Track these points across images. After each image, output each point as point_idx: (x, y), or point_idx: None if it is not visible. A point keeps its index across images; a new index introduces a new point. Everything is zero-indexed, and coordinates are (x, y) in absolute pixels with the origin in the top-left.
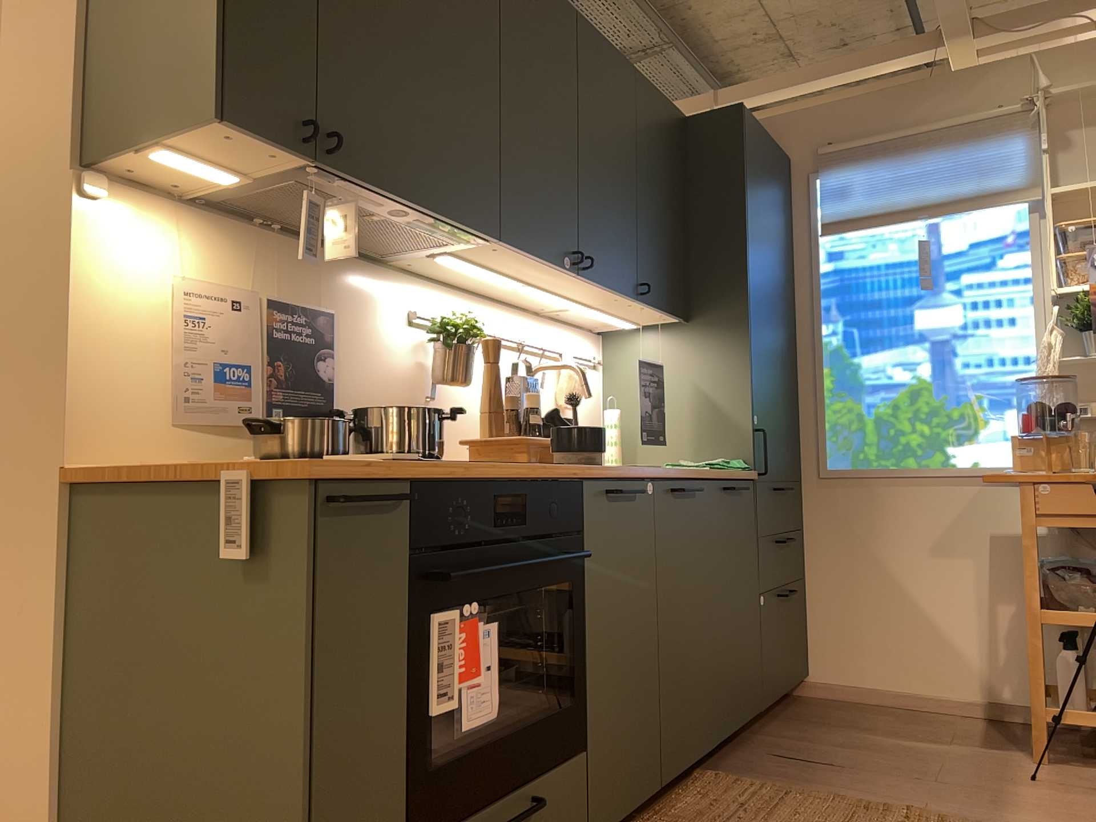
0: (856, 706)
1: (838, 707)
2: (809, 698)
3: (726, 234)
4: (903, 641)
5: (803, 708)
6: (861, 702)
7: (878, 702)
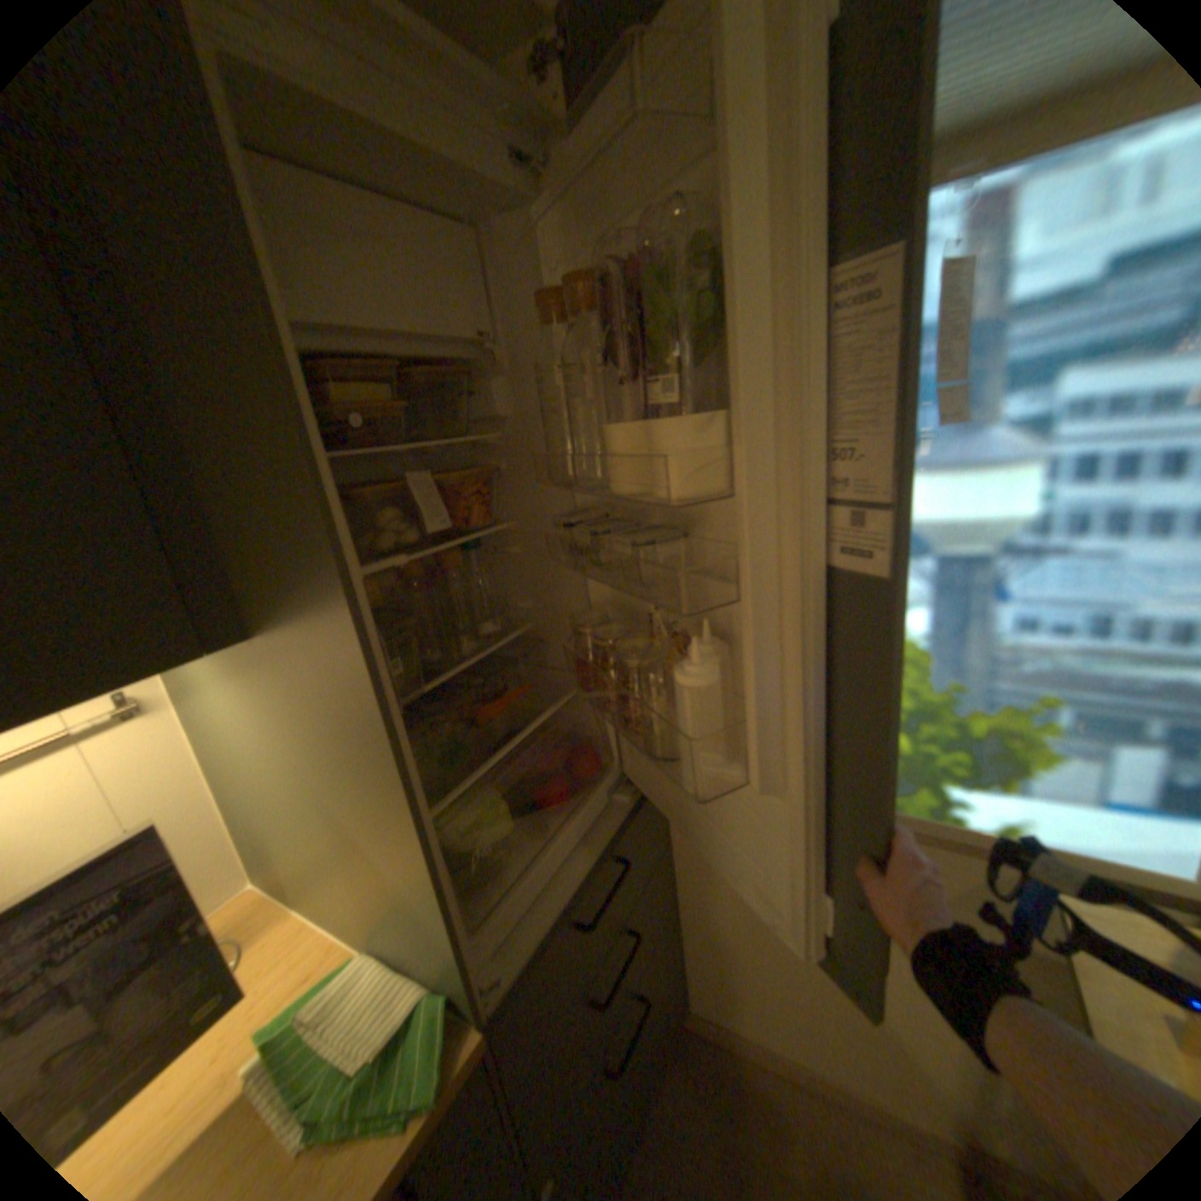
0: (751, 1094)
1: (724, 1097)
2: (686, 1041)
3: (227, 345)
4: (827, 1025)
5: (670, 1106)
6: (760, 1070)
7: (783, 1075)
